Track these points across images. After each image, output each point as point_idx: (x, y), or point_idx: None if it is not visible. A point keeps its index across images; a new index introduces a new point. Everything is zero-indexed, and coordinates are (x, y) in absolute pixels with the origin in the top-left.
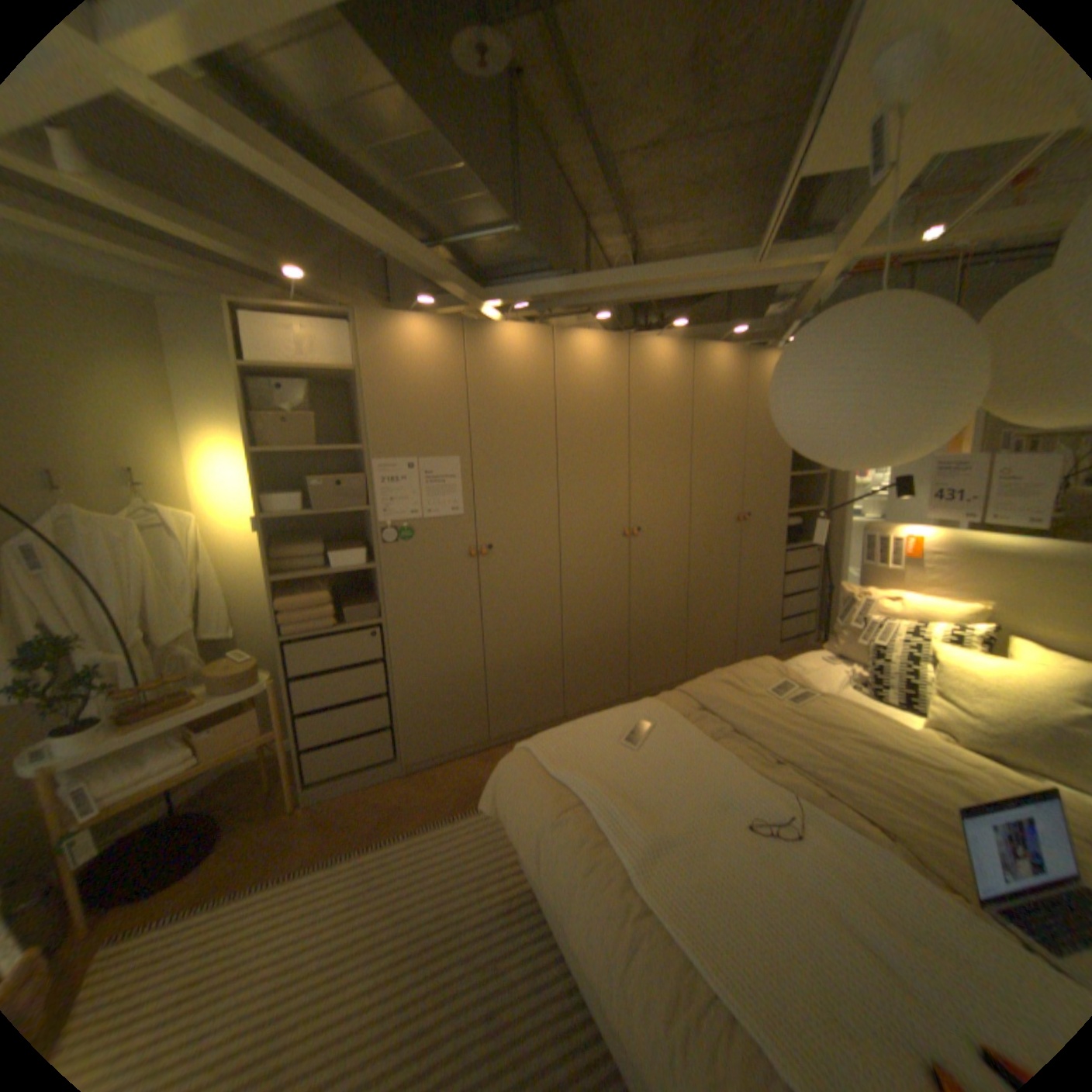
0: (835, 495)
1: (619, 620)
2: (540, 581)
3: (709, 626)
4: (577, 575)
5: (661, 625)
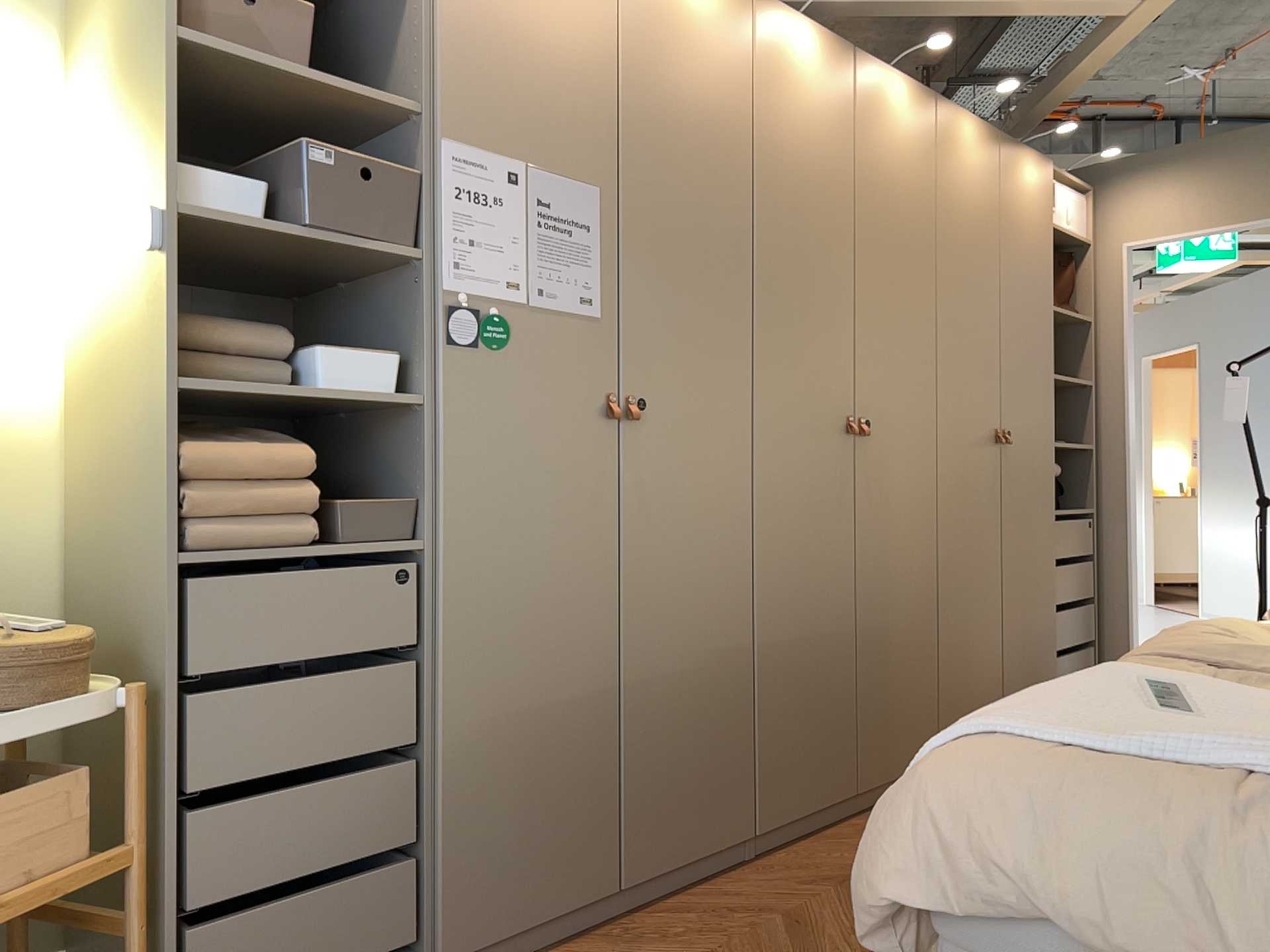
0: (1091, 427)
1: (833, 613)
2: (713, 500)
3: (958, 647)
4: (772, 498)
5: (893, 633)
